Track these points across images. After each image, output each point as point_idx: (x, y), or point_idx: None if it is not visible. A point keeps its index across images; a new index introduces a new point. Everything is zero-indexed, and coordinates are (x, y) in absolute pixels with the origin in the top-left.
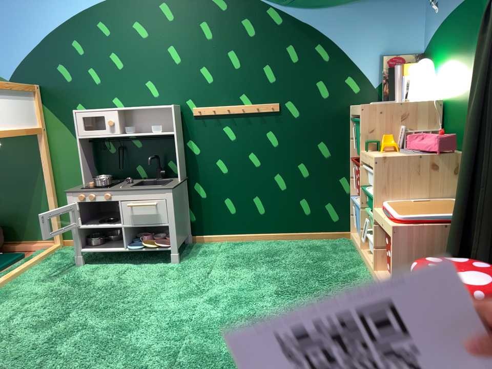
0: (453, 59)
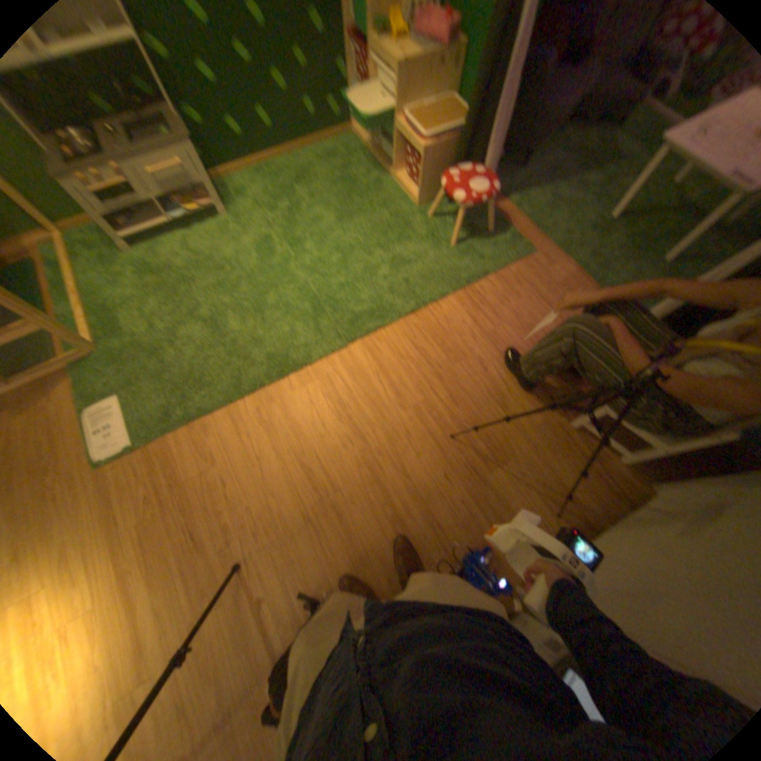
0: None
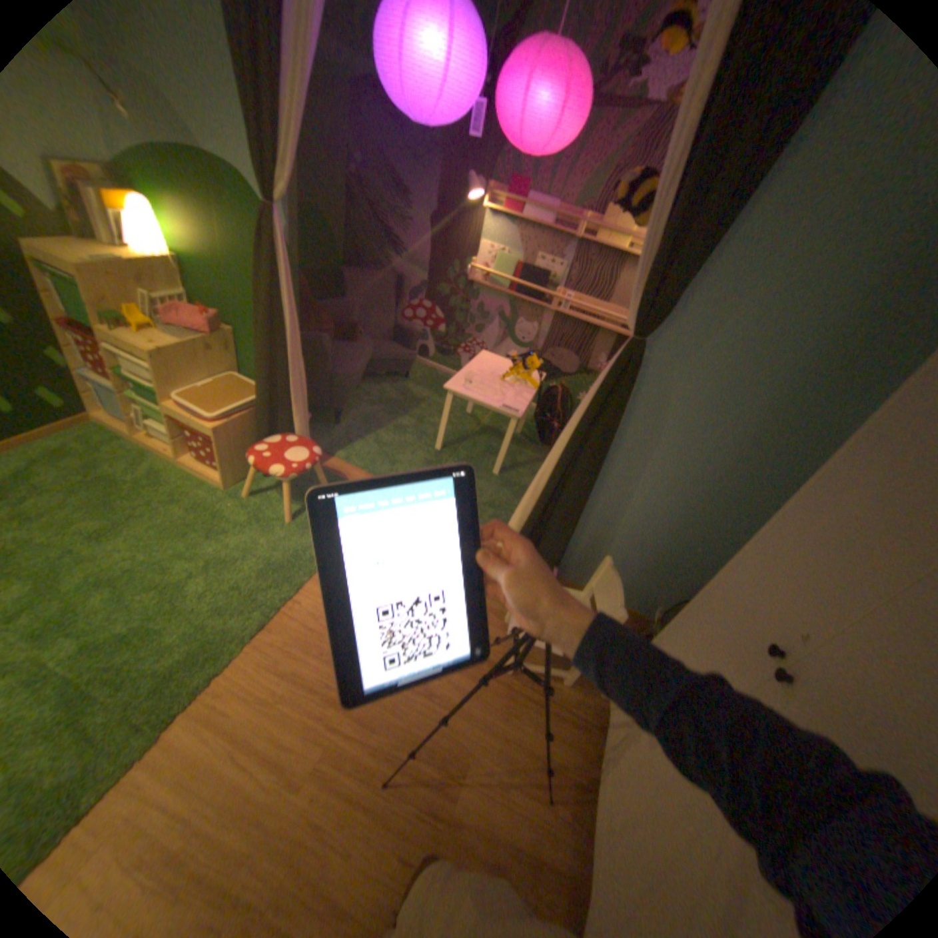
0: (183, 213)
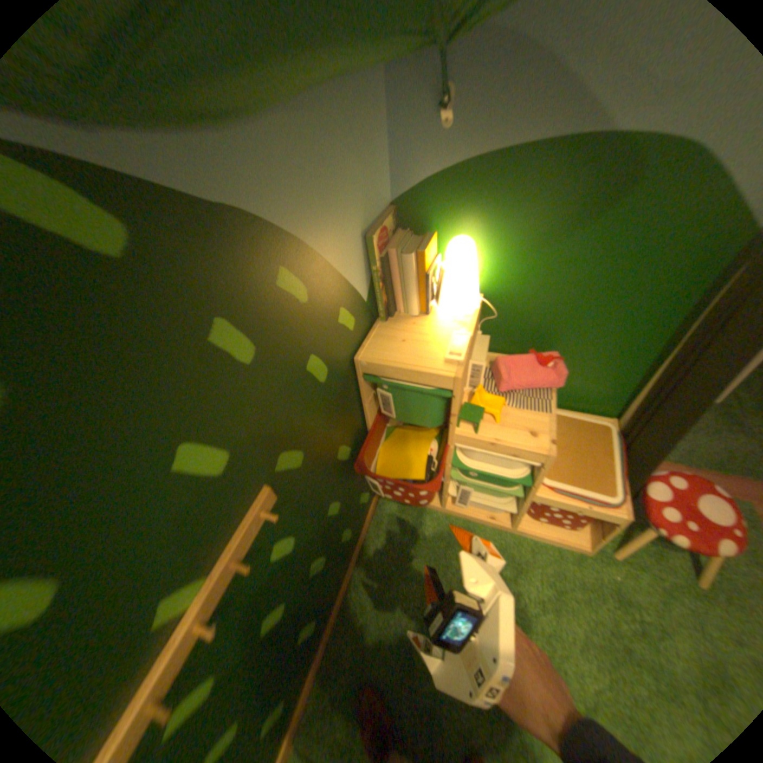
0: (516, 237)
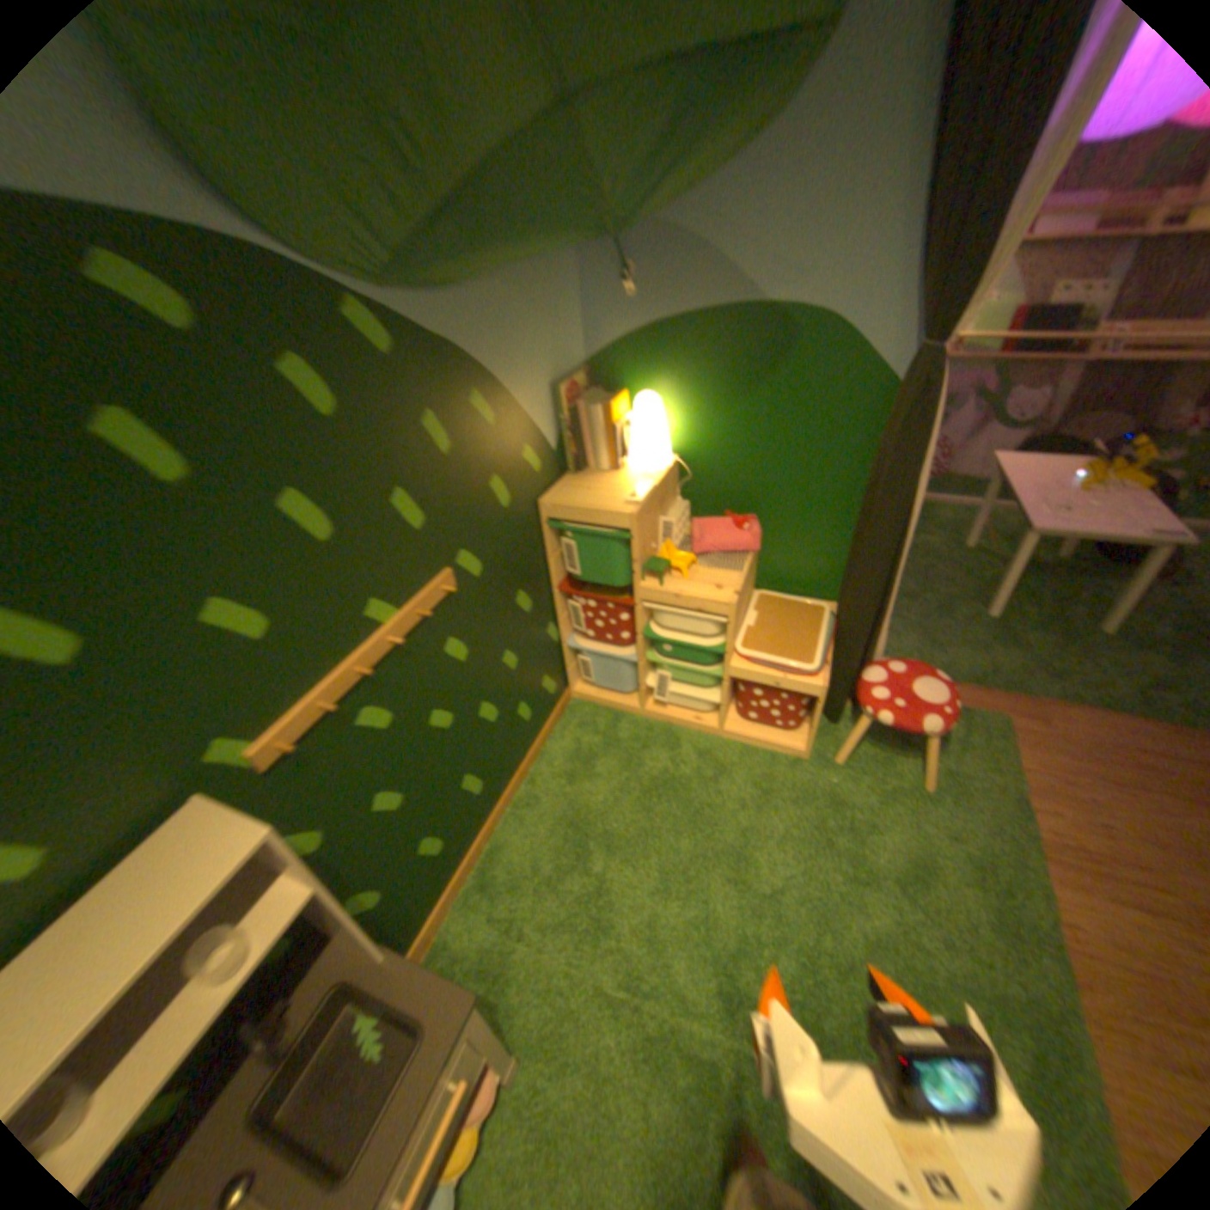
0: (702, 397)
